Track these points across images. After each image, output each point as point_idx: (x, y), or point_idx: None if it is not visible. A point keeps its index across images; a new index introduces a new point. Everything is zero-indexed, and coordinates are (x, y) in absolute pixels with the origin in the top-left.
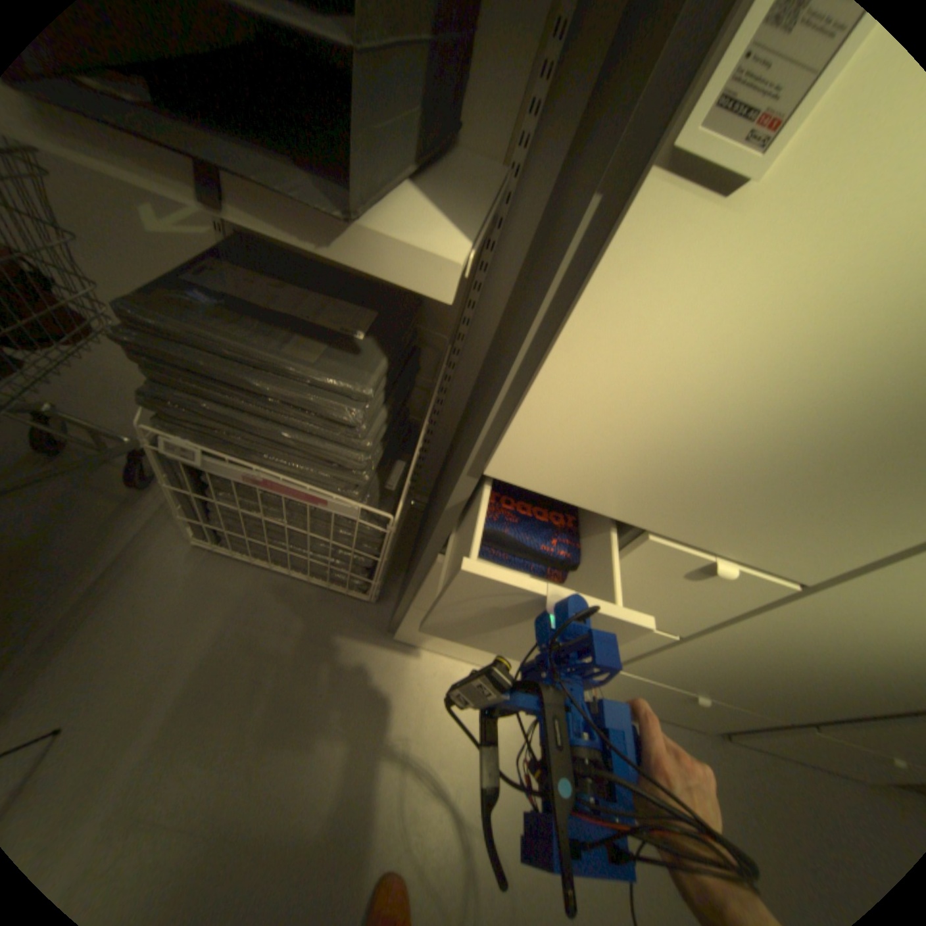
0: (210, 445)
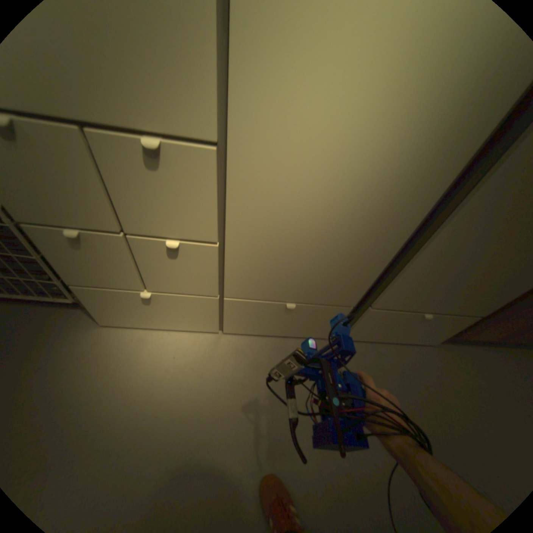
0: None
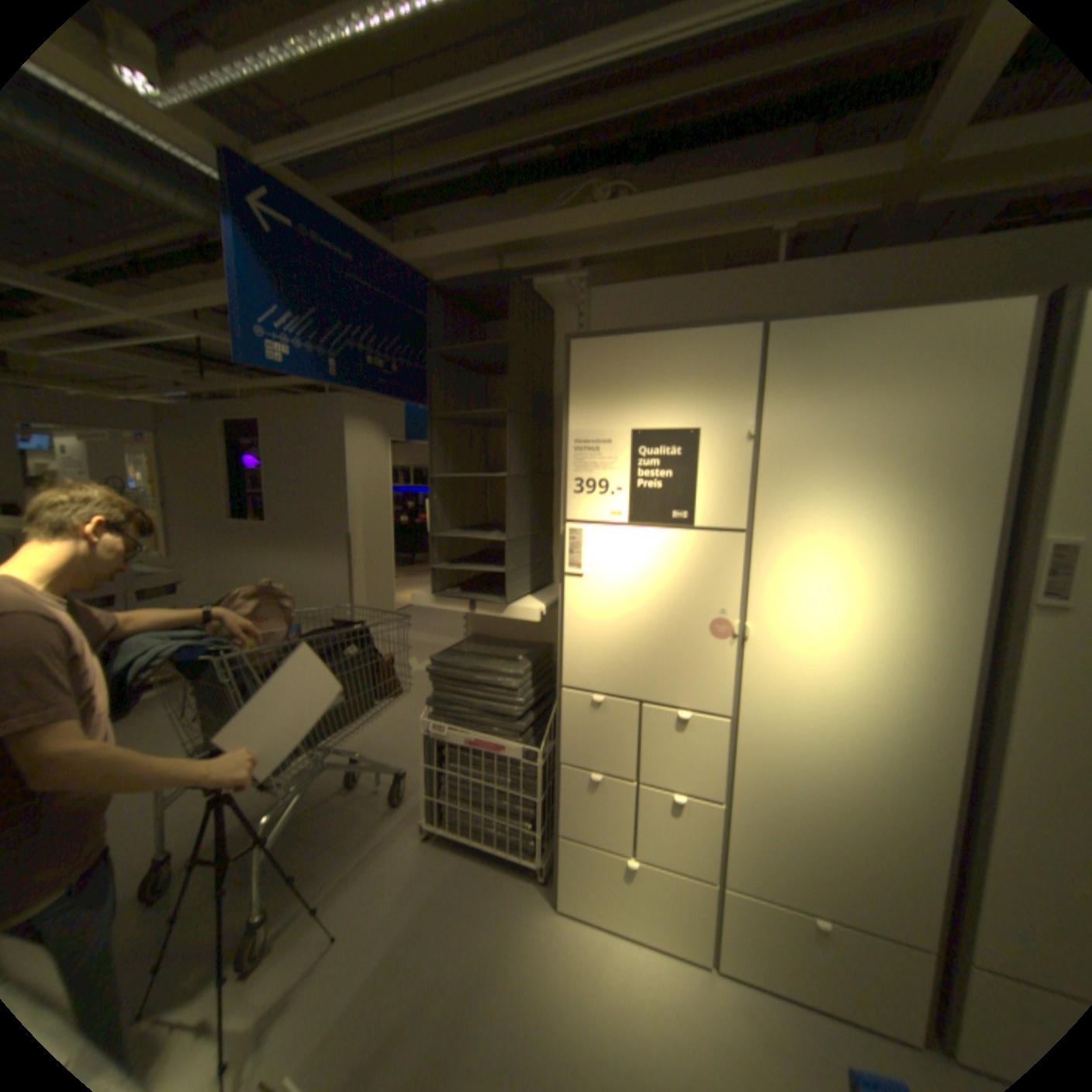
0: (451, 725)
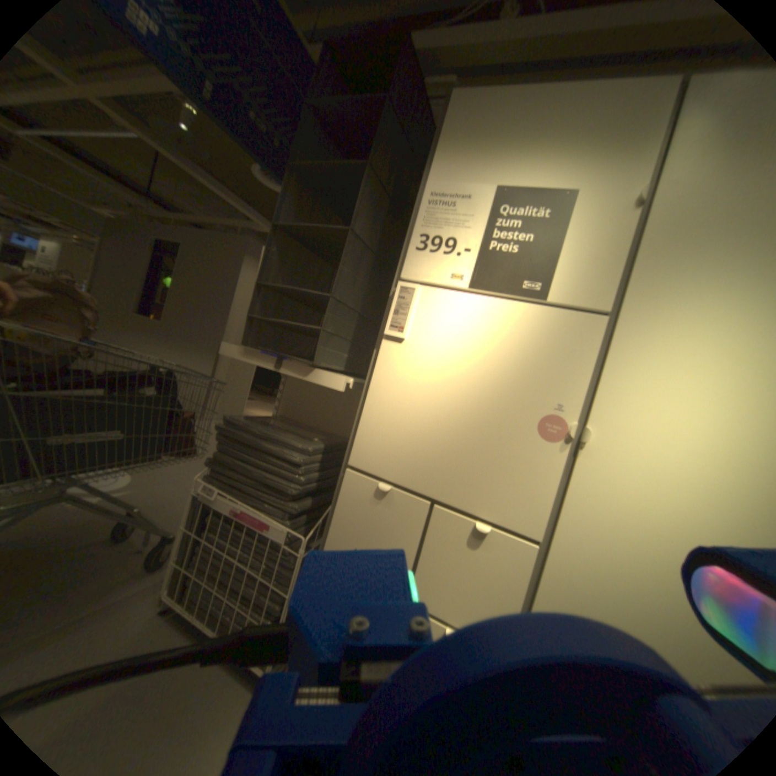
0: (224, 493)
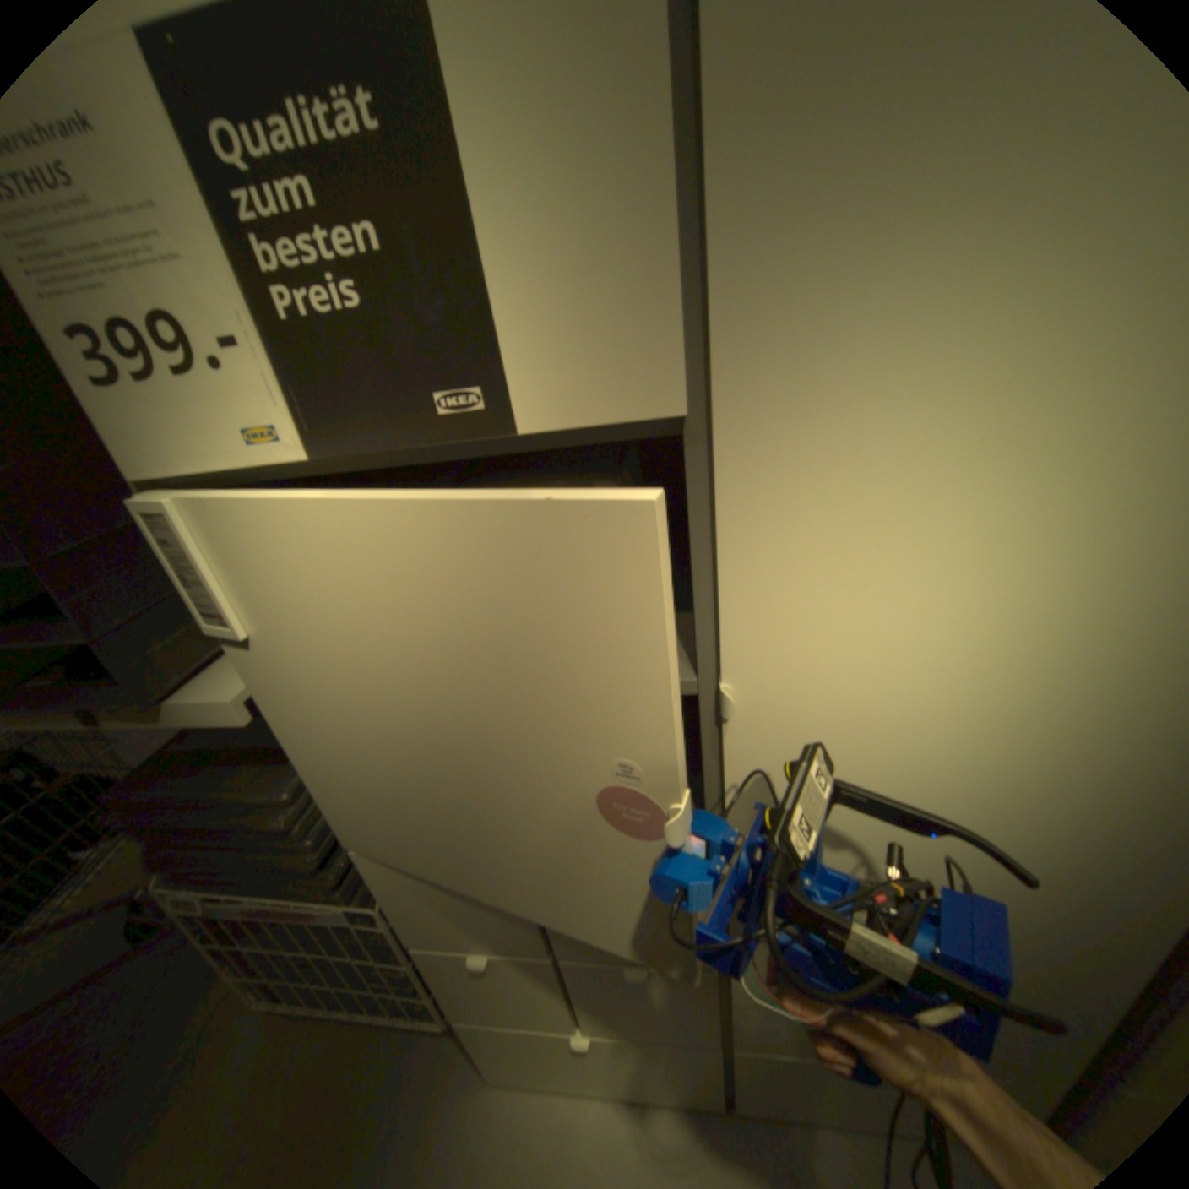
0: (209, 889)
